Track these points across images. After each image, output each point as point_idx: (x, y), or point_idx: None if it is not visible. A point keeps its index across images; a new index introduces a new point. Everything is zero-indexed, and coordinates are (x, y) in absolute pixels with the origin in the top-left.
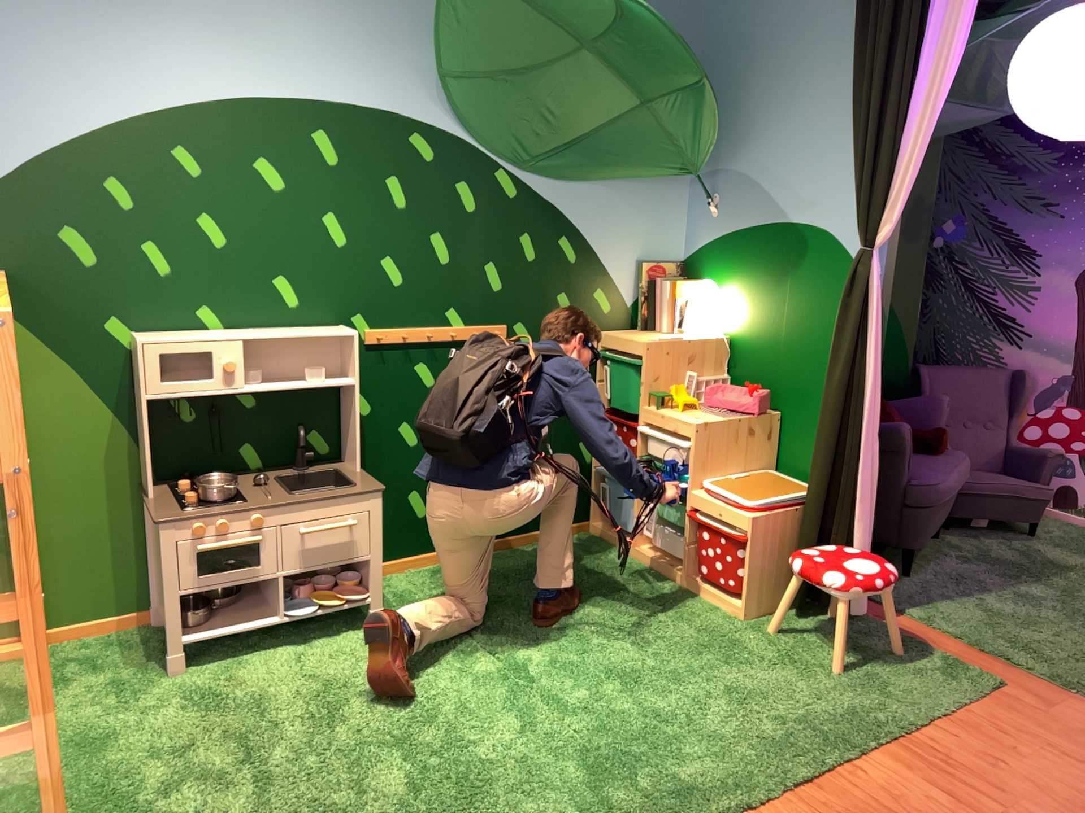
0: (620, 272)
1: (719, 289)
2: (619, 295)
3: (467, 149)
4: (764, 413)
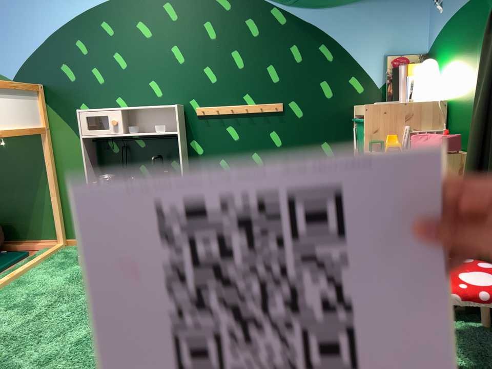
0: (368, 63)
1: (441, 63)
2: (368, 79)
3: None
4: (456, 153)
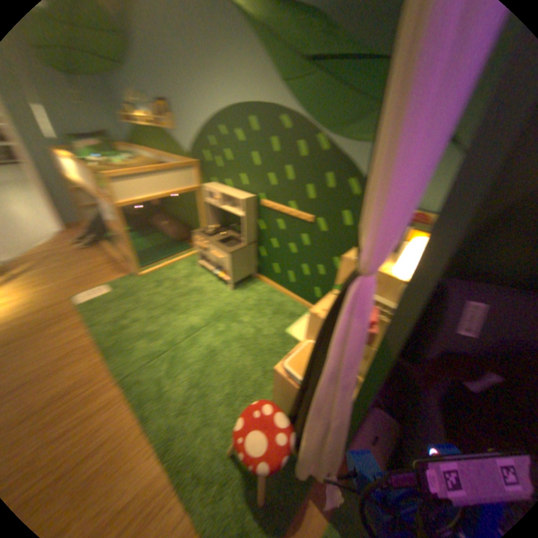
0: None
1: None
2: None
3: (303, 119)
4: (370, 348)
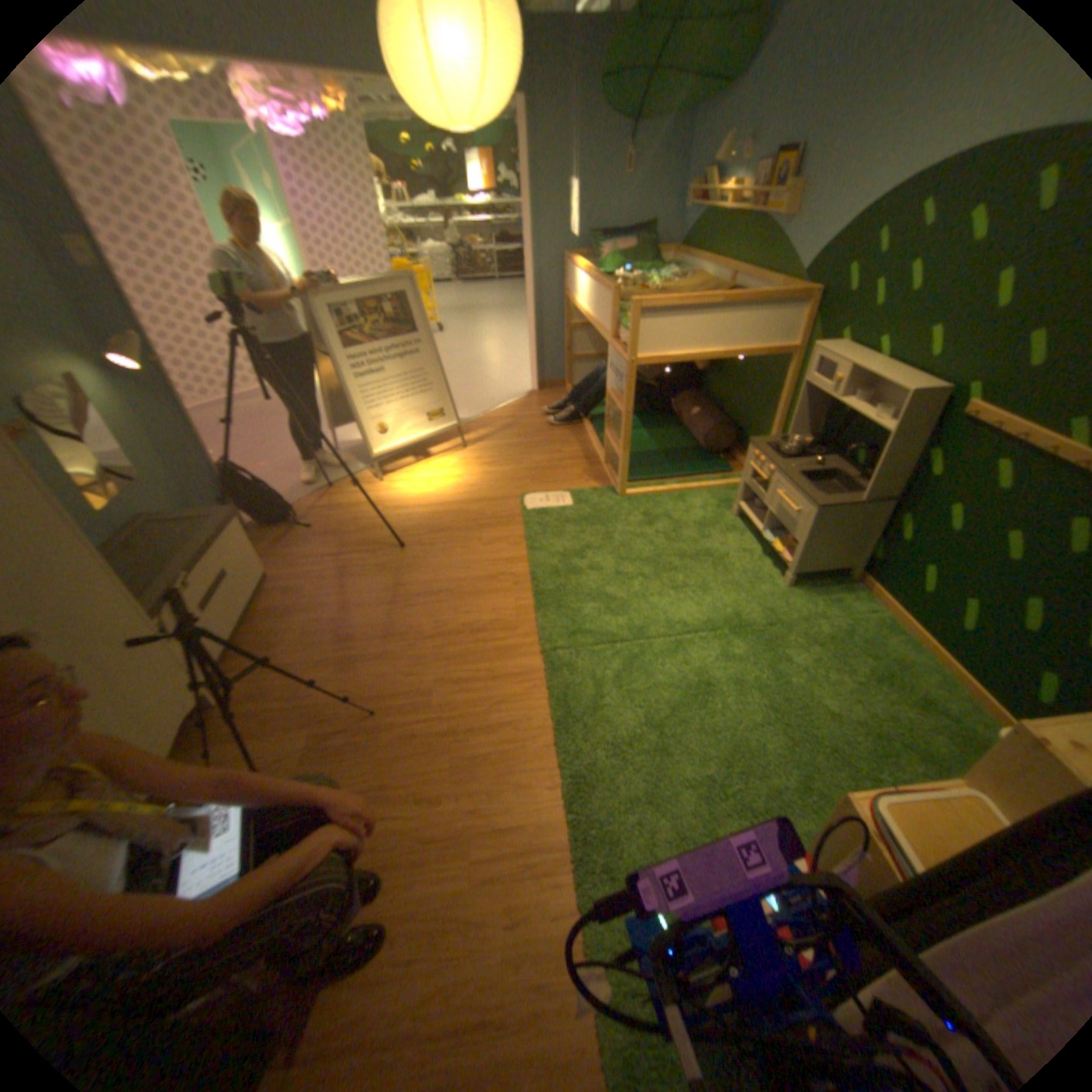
0: None
1: None
2: None
3: None
4: None
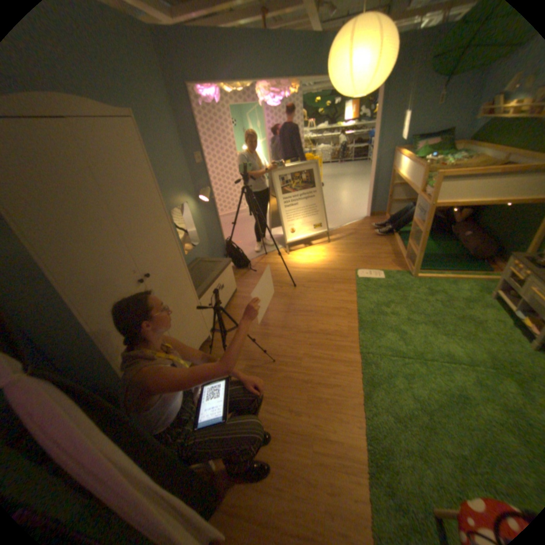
0: None
1: None
2: None
3: None
4: None
